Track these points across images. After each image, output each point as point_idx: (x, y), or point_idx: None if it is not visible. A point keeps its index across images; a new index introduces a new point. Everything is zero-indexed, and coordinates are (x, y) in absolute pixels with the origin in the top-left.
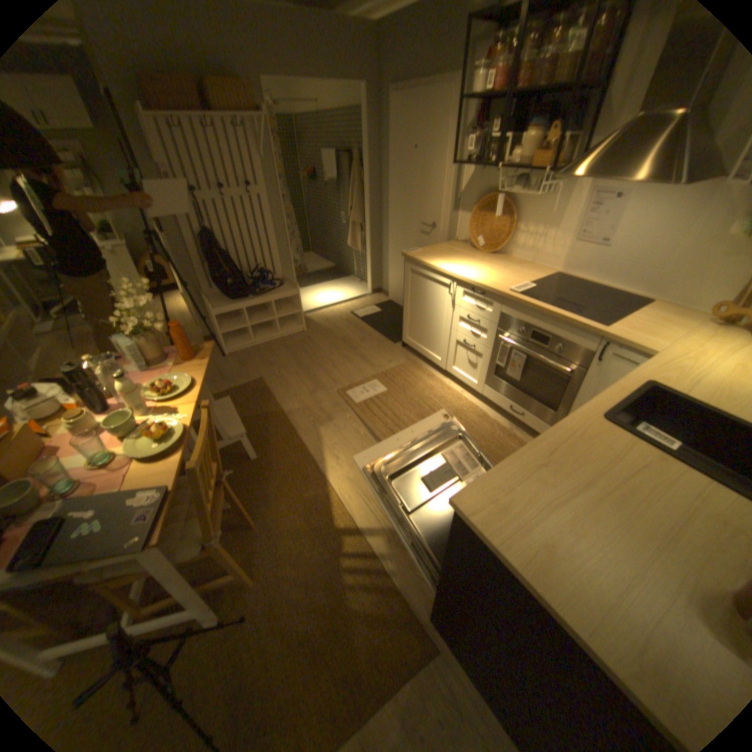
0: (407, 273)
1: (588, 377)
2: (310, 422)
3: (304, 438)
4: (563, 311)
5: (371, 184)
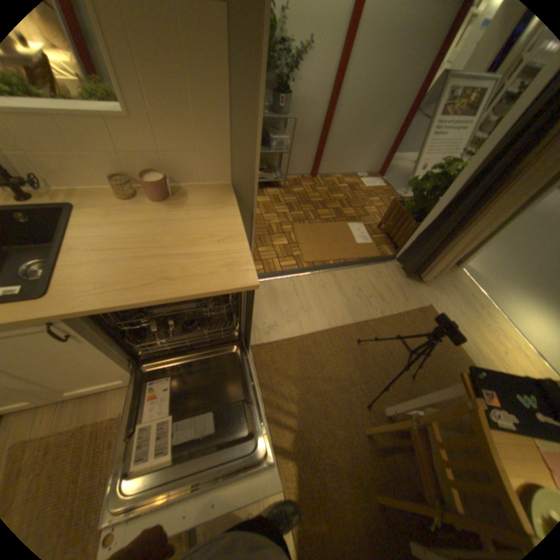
0: None
1: None
2: None
3: None
4: None
5: None
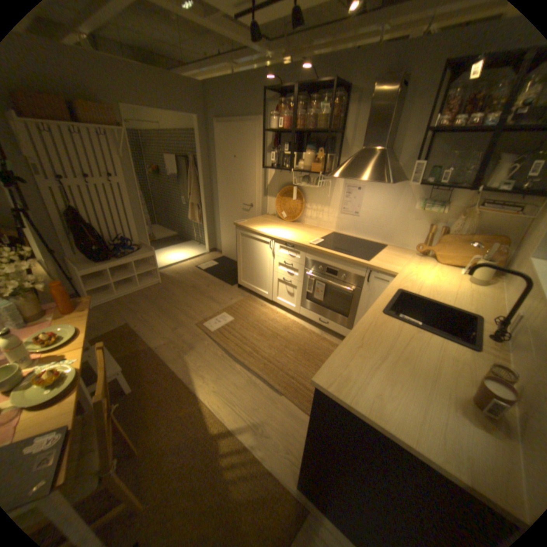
0: (238, 237)
1: (363, 293)
2: (175, 354)
3: (172, 367)
4: (343, 254)
5: (204, 179)
